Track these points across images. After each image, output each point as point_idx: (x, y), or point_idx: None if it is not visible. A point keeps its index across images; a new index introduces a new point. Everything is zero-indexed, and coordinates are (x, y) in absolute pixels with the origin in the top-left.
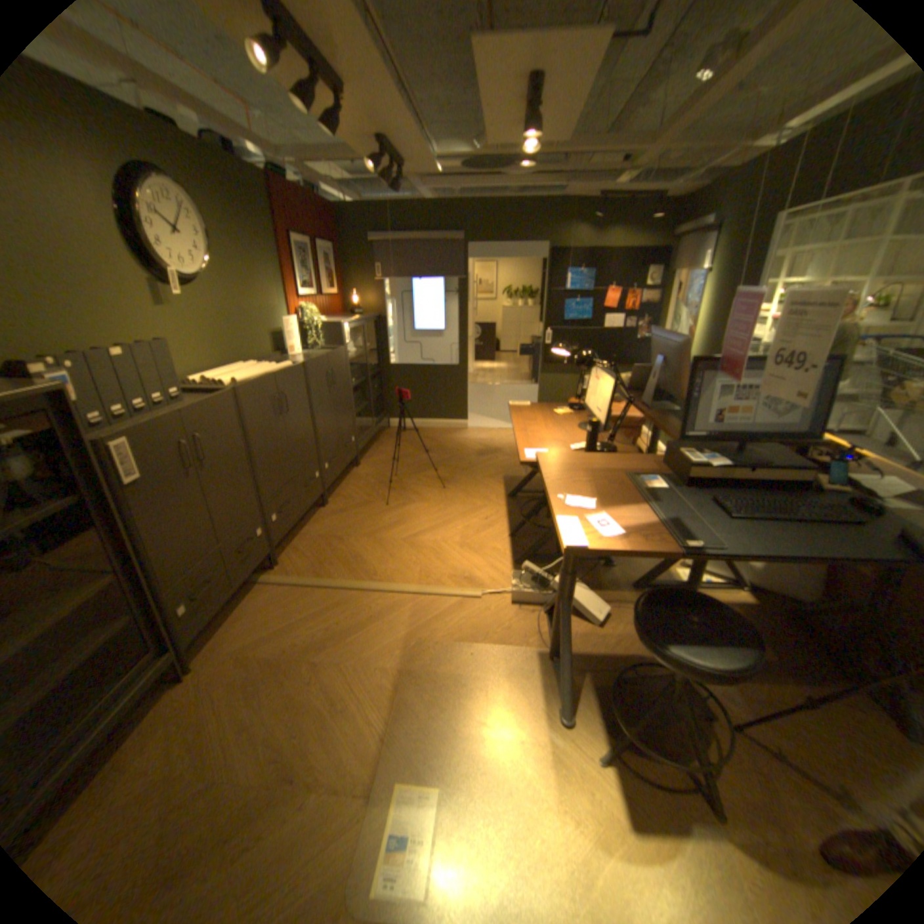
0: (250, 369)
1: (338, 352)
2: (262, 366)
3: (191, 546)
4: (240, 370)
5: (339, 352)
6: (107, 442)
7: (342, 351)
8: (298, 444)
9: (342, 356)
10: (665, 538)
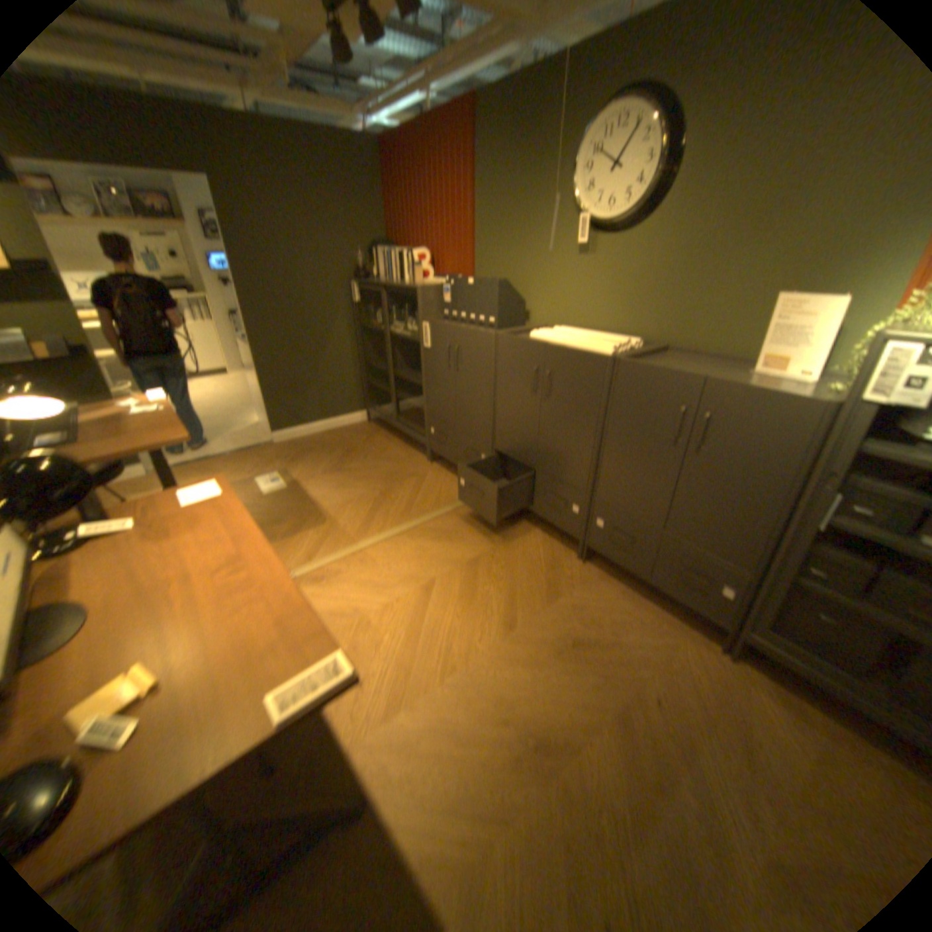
0: (580, 337)
1: (766, 393)
2: (592, 341)
3: (442, 406)
4: (581, 335)
5: (776, 396)
6: (423, 320)
7: (794, 400)
8: (553, 441)
9: (789, 414)
10: (86, 408)
